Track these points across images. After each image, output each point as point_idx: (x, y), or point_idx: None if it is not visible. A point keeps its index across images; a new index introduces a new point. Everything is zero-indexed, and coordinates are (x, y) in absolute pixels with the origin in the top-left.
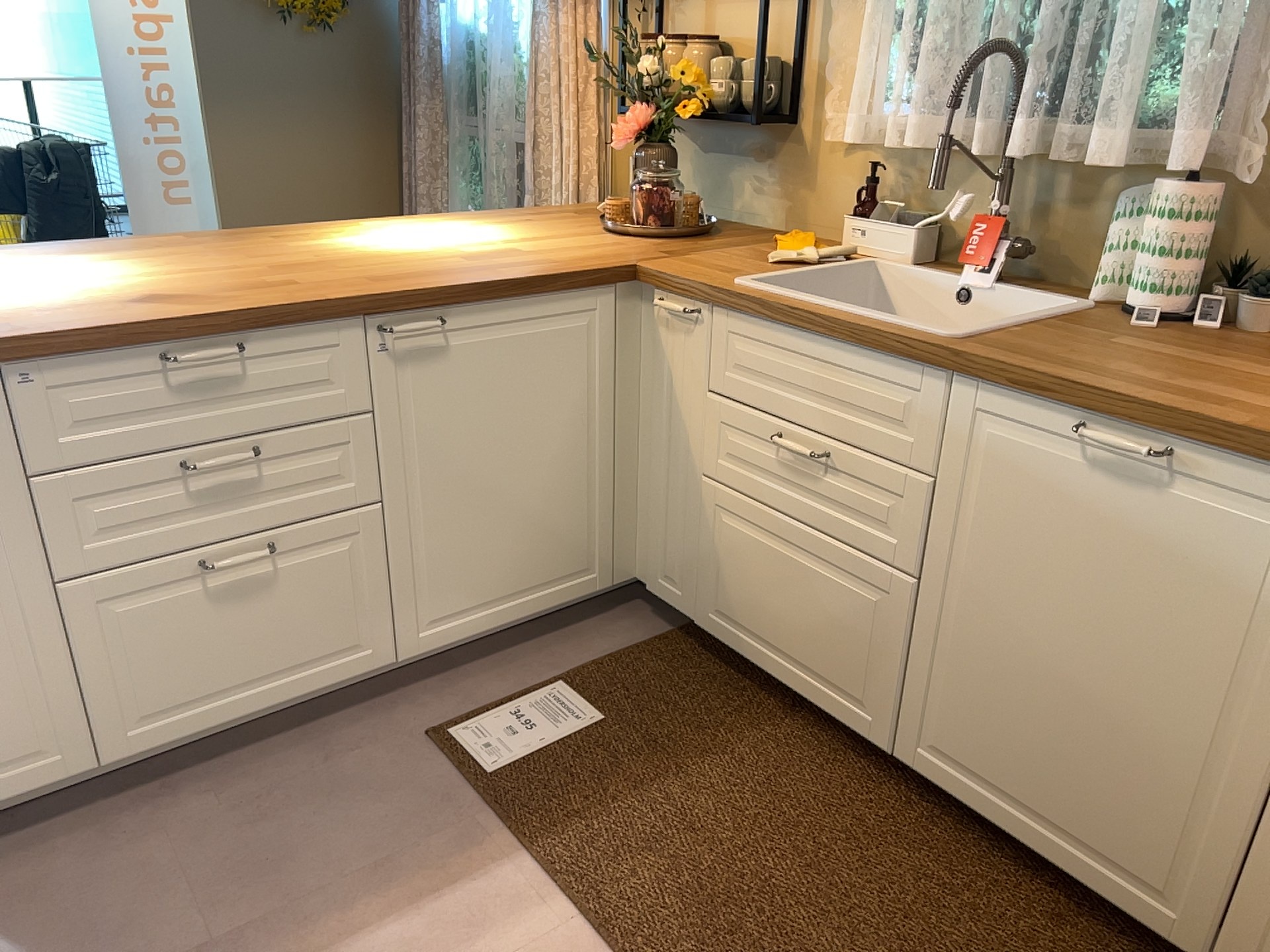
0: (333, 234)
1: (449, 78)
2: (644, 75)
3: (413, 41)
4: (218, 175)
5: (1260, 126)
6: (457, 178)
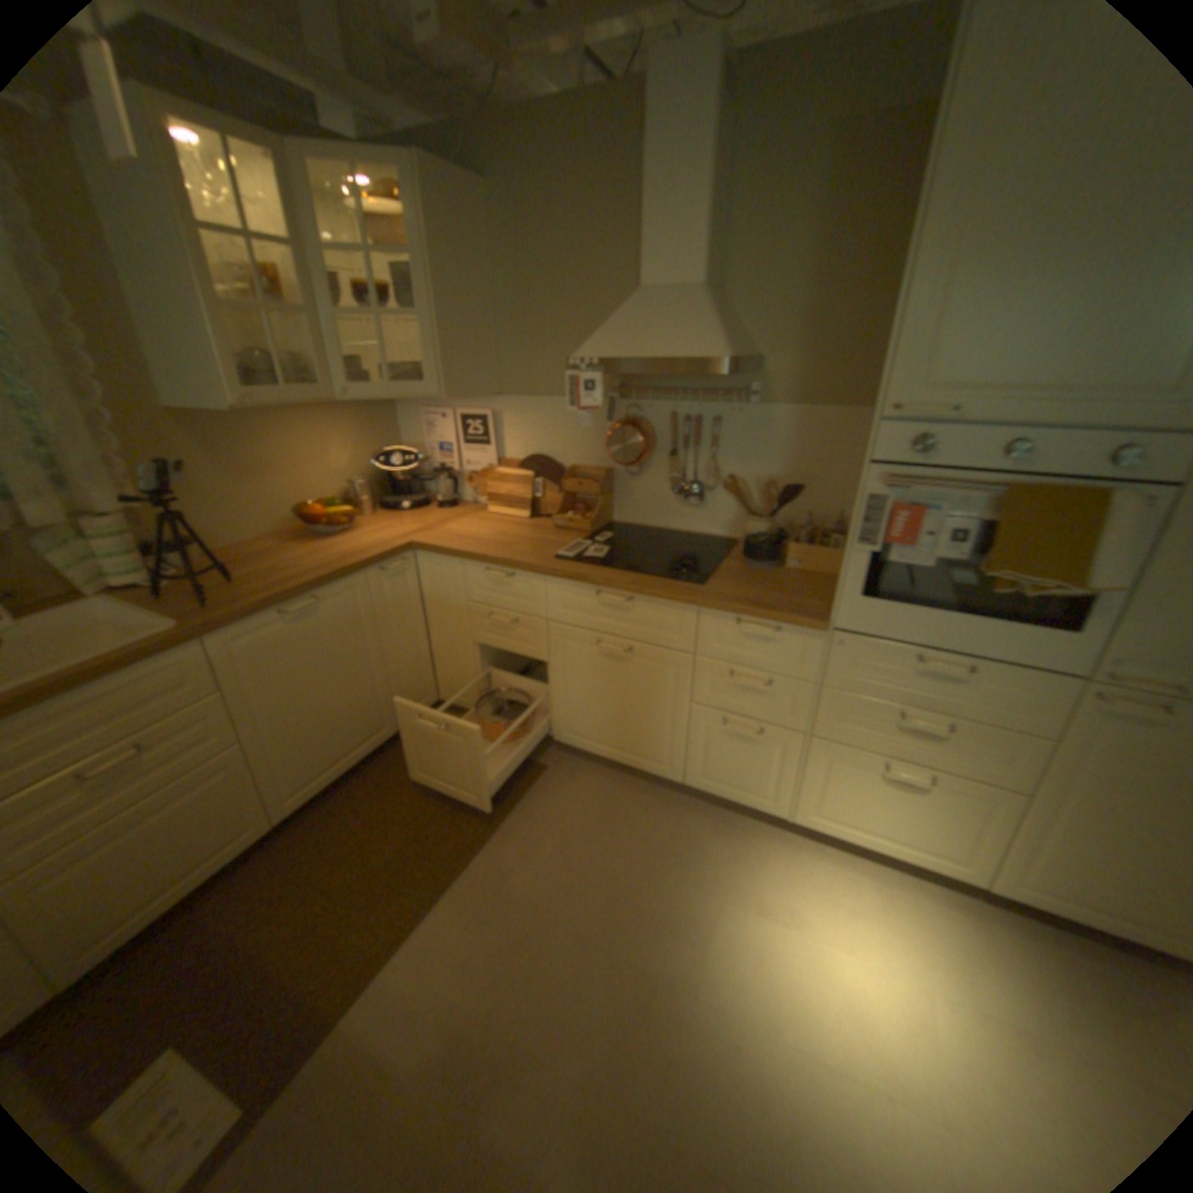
0: None
1: None
2: None
3: None
4: None
5: (107, 480)
6: None
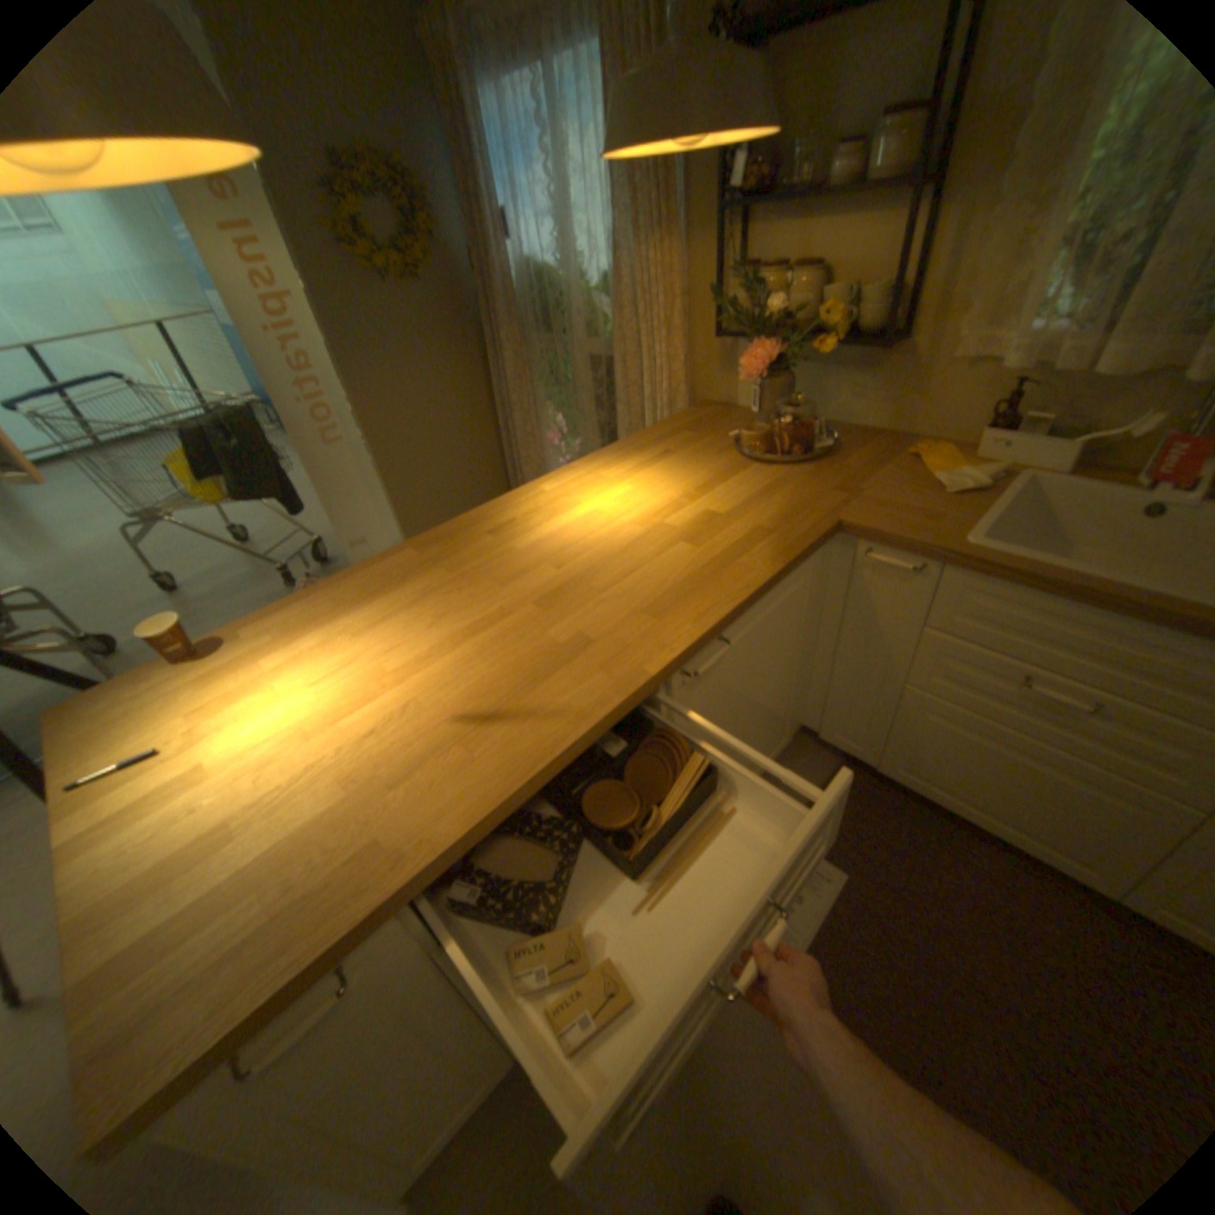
0: (531, 514)
1: (518, 302)
2: (774, 309)
3: (482, 274)
4: (358, 418)
5: None
6: (542, 387)
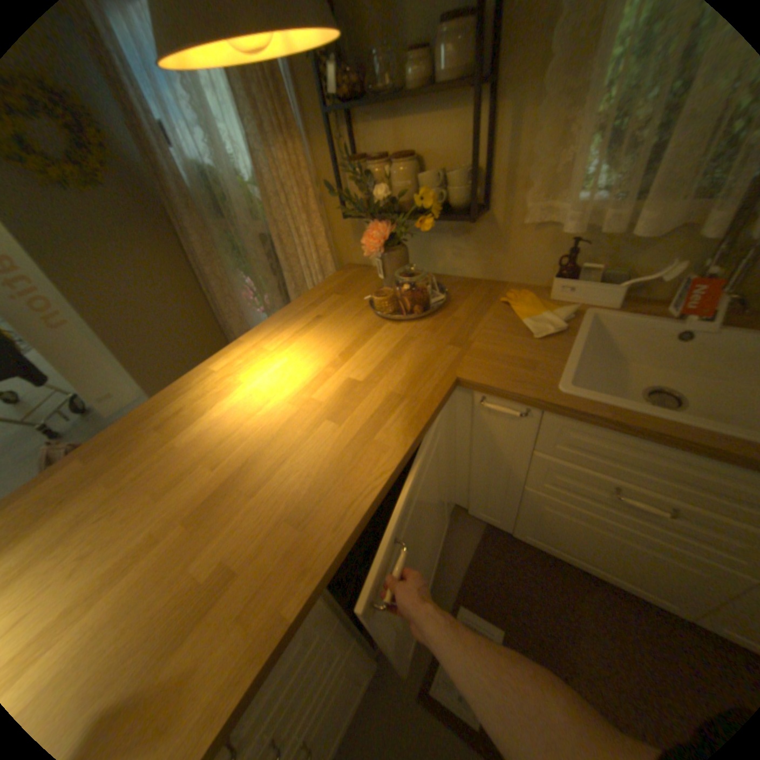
0: (199, 400)
1: (195, 196)
2: (381, 197)
3: (160, 176)
4: (73, 304)
5: None
6: (228, 260)
